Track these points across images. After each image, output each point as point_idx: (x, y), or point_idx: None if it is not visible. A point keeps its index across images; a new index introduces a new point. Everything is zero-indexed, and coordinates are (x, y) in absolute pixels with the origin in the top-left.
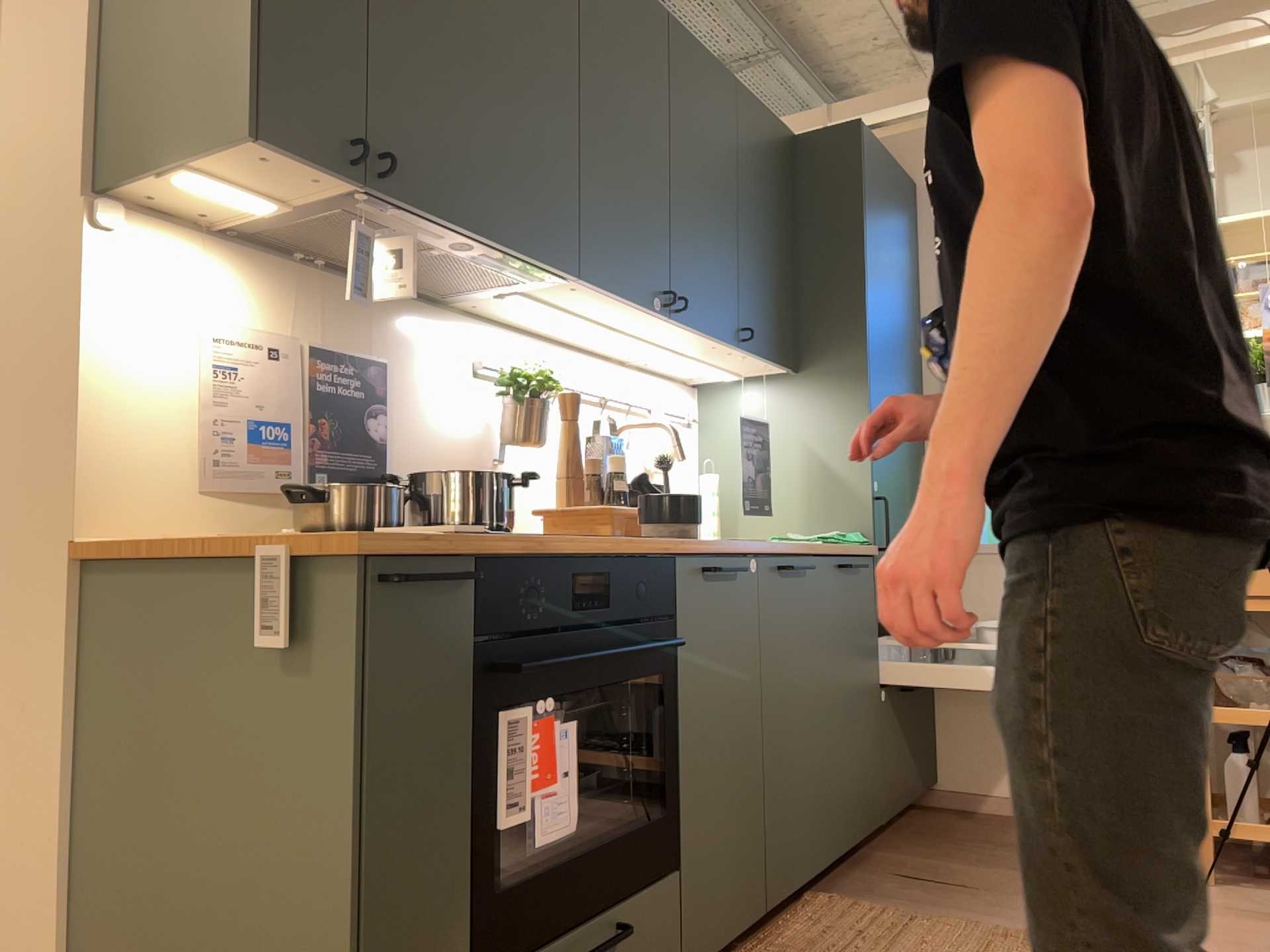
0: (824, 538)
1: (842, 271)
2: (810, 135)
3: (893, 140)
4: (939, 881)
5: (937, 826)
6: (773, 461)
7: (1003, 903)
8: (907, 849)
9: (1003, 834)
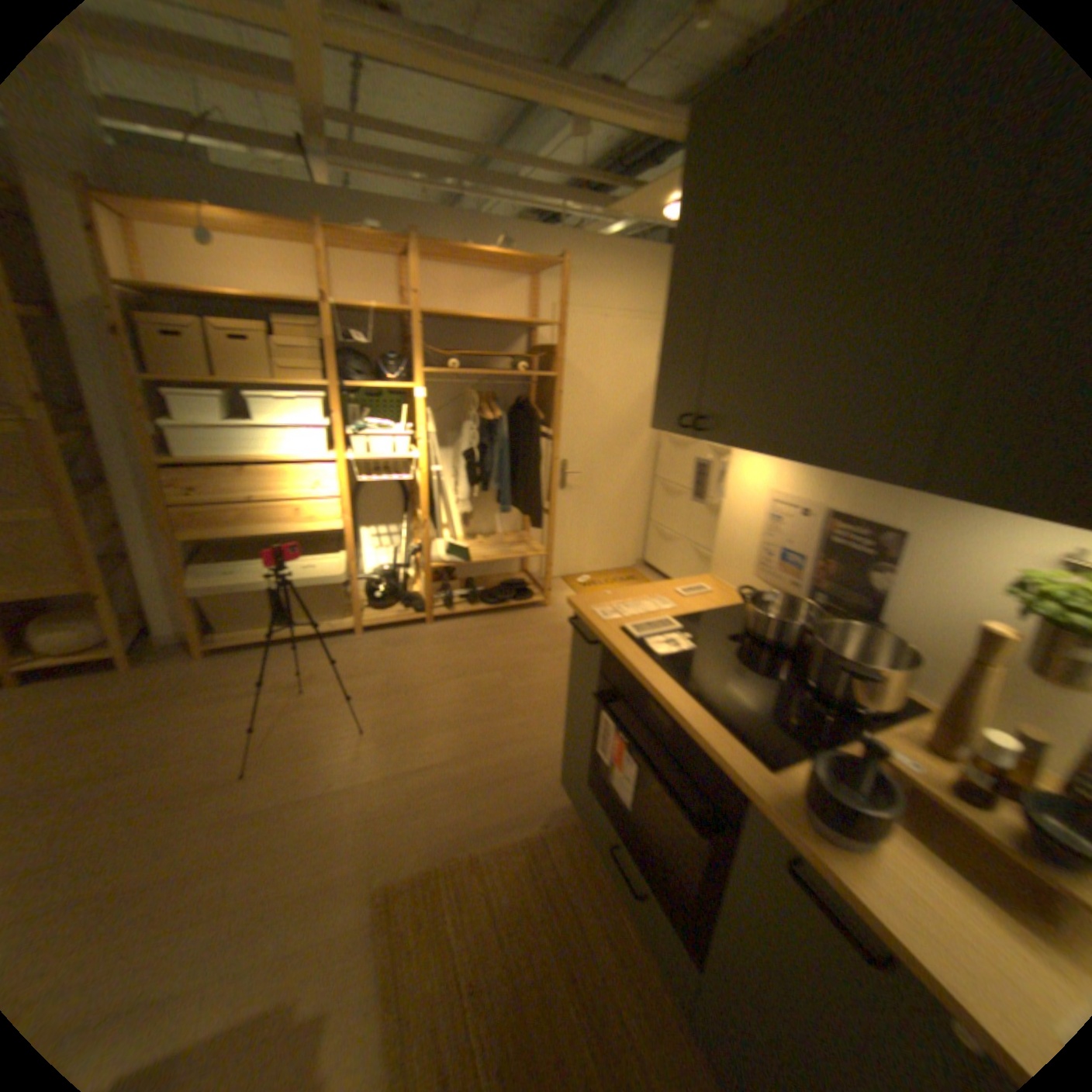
0: None
1: None
2: None
3: None
4: None
5: None
6: None
7: None
8: None
9: None
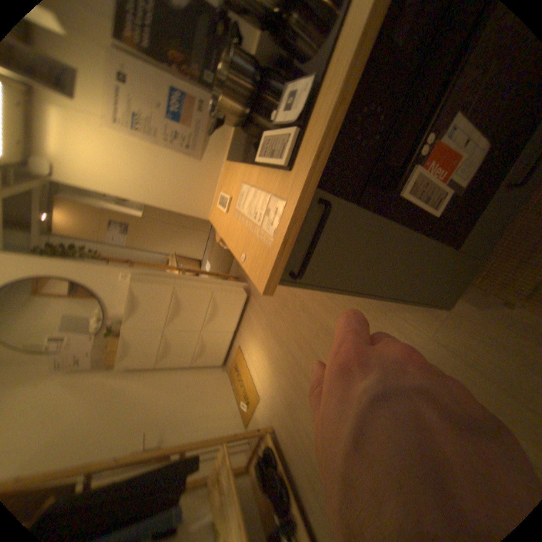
0: None
1: None
2: None
3: None
4: None
5: None
6: None
7: None
8: None
9: None
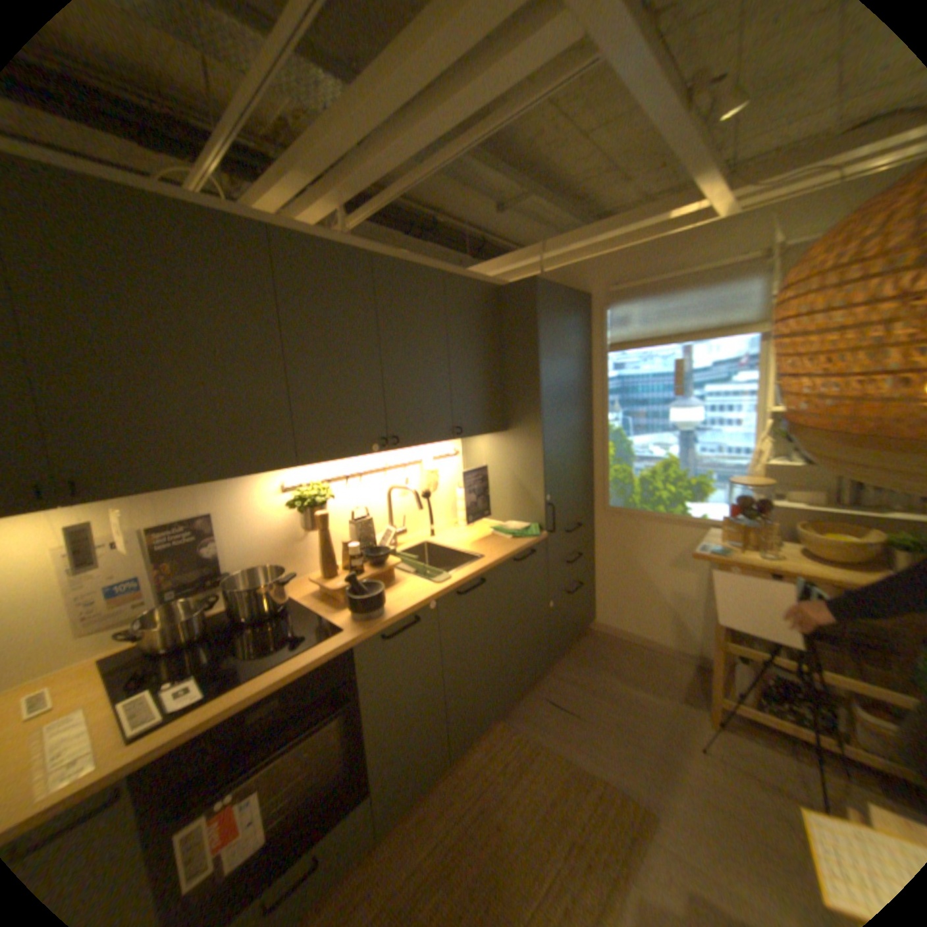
0: (513, 533)
1: (527, 374)
2: (508, 285)
3: (578, 264)
4: (567, 711)
5: (587, 651)
6: (495, 478)
7: (593, 740)
8: (563, 675)
9: (619, 663)
